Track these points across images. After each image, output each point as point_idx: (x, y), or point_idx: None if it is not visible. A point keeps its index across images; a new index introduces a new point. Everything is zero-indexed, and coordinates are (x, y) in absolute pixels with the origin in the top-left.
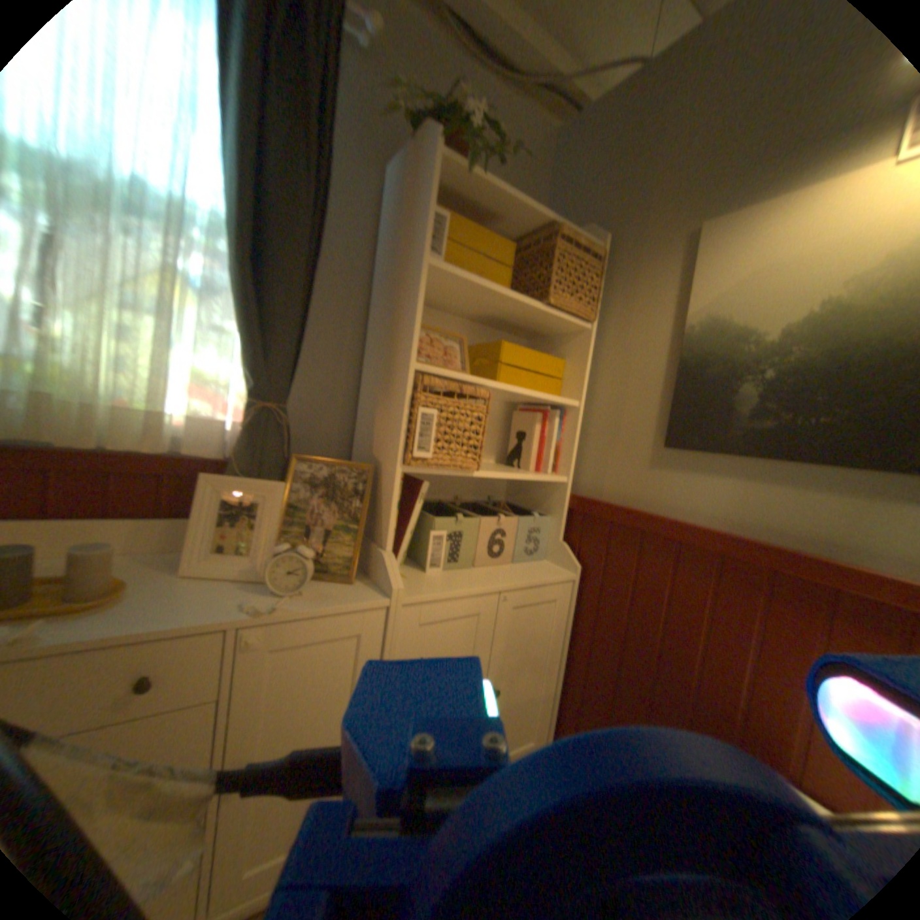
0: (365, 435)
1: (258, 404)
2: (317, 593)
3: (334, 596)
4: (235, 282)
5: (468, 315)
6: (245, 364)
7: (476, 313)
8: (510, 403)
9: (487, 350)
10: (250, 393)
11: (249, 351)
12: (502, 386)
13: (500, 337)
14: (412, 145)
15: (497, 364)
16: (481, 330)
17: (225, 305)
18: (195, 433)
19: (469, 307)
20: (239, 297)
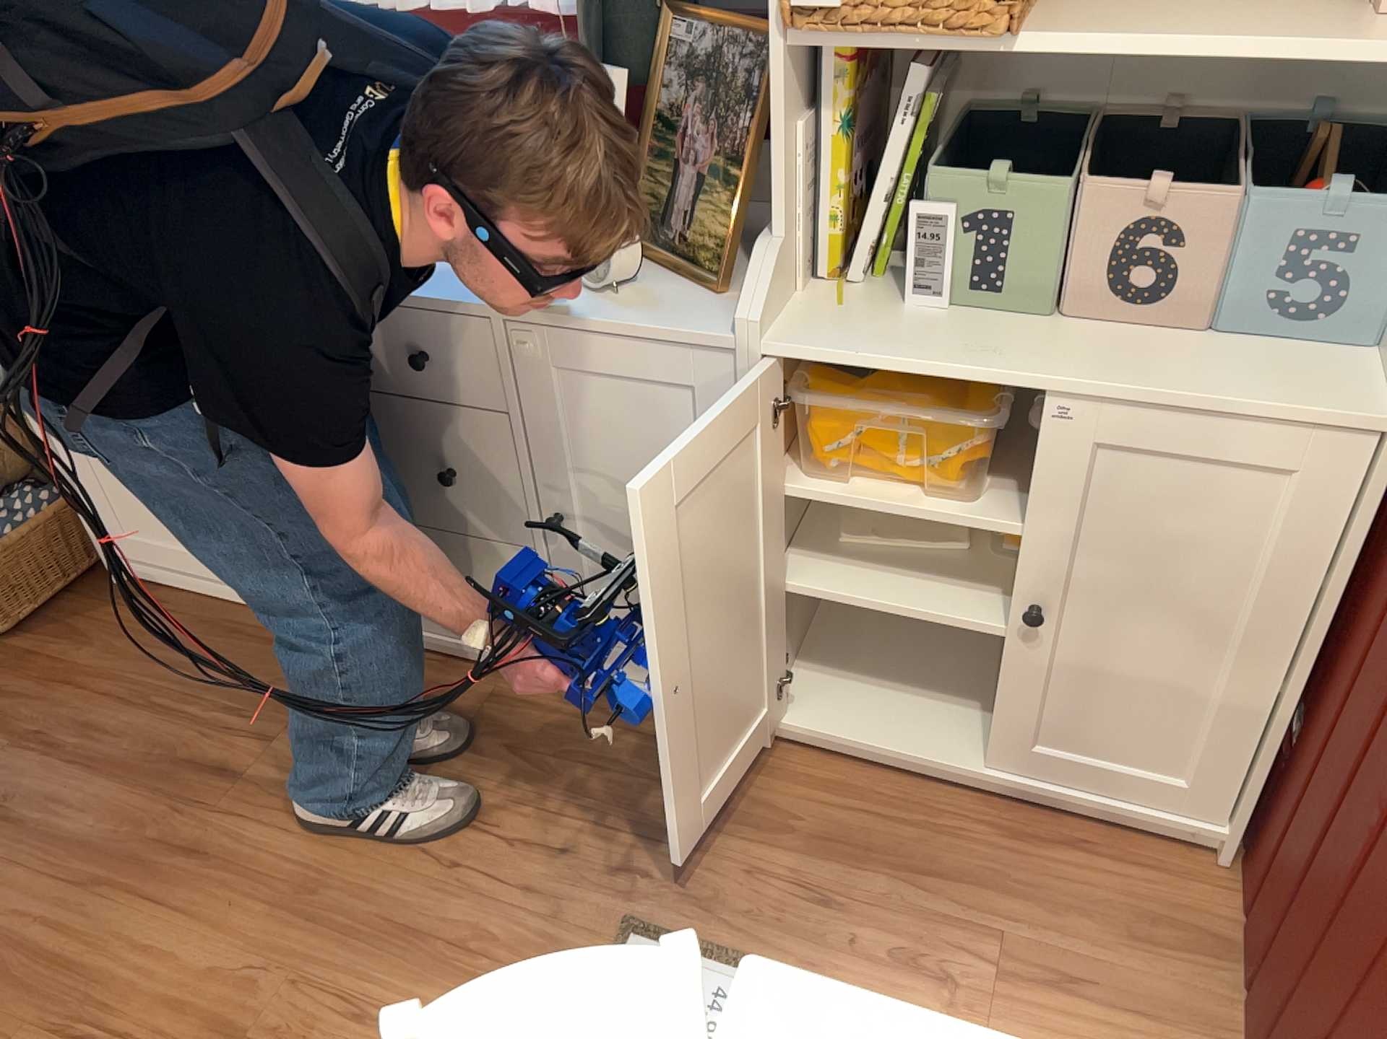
0: None
1: None
2: (645, 300)
3: (659, 312)
4: None
5: None
6: None
7: None
8: None
9: None
10: None
11: None
12: None
13: None
14: None
15: None
16: None
17: None
18: None
19: None
20: None
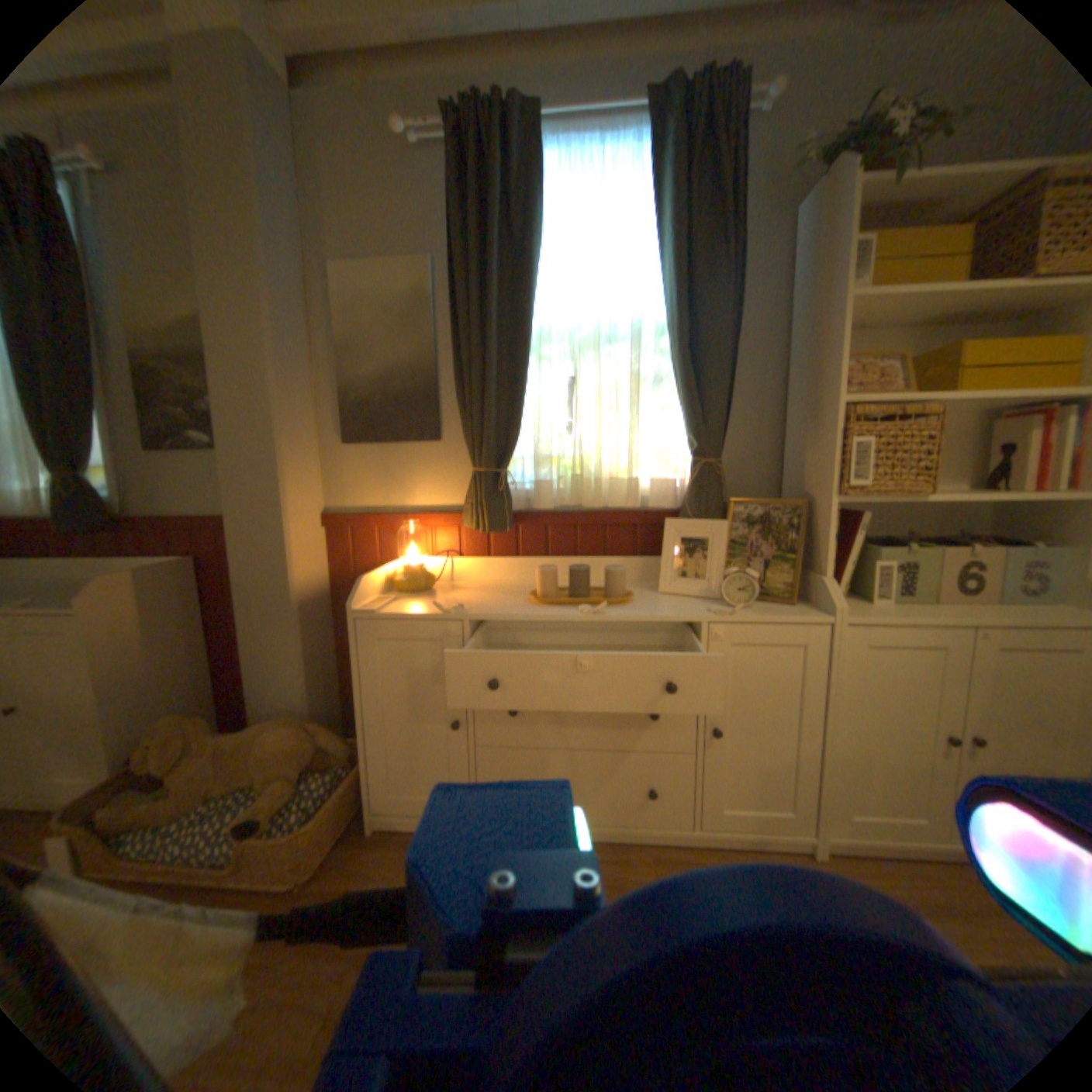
0: (794, 475)
1: (696, 463)
2: (763, 609)
3: (778, 612)
4: (677, 370)
5: (913, 323)
6: (688, 432)
7: (923, 318)
8: (991, 411)
9: (941, 357)
10: (691, 454)
11: (687, 421)
12: (967, 394)
13: (966, 332)
14: (826, 182)
15: (958, 370)
16: (933, 333)
17: (669, 389)
18: (654, 491)
19: (912, 315)
20: (682, 381)
